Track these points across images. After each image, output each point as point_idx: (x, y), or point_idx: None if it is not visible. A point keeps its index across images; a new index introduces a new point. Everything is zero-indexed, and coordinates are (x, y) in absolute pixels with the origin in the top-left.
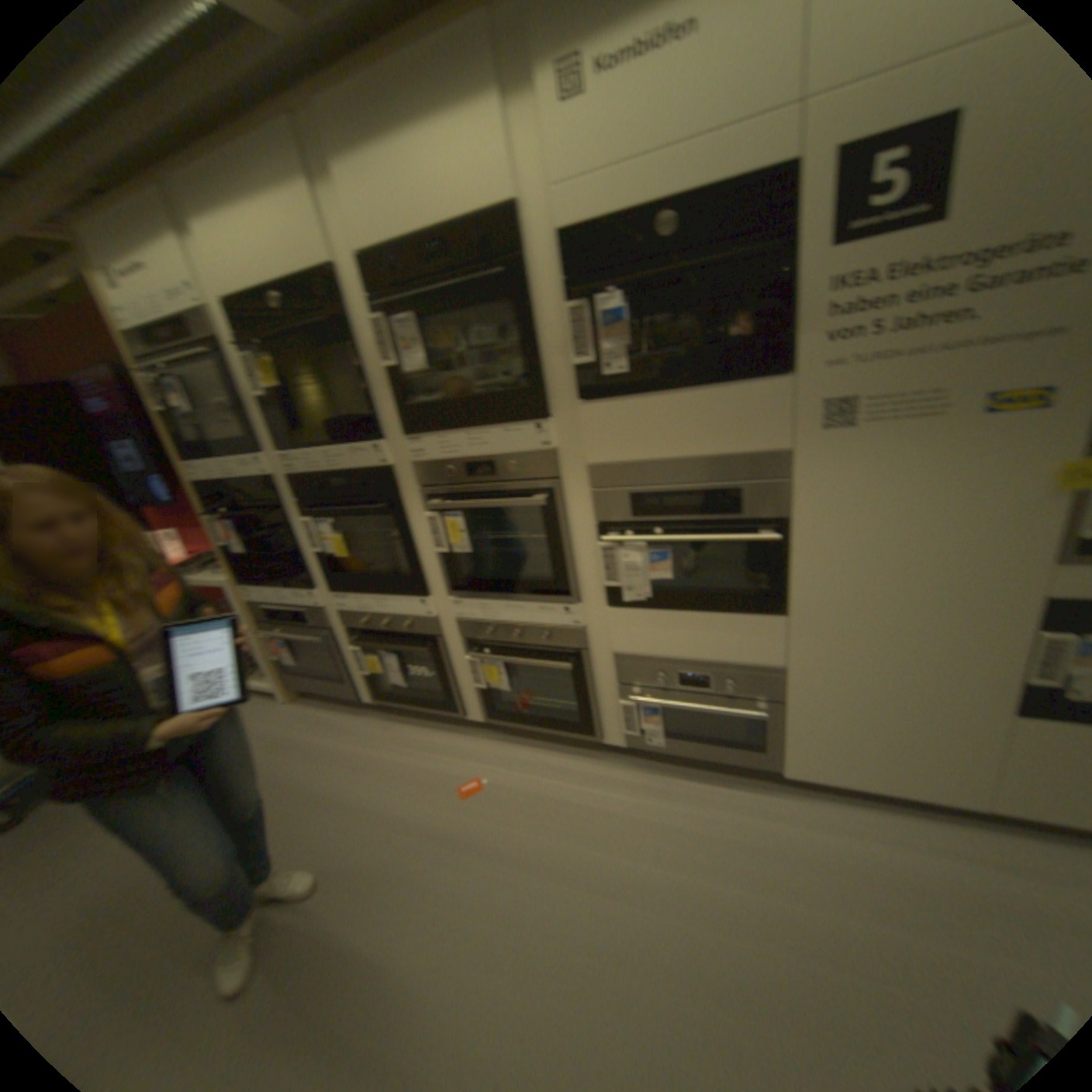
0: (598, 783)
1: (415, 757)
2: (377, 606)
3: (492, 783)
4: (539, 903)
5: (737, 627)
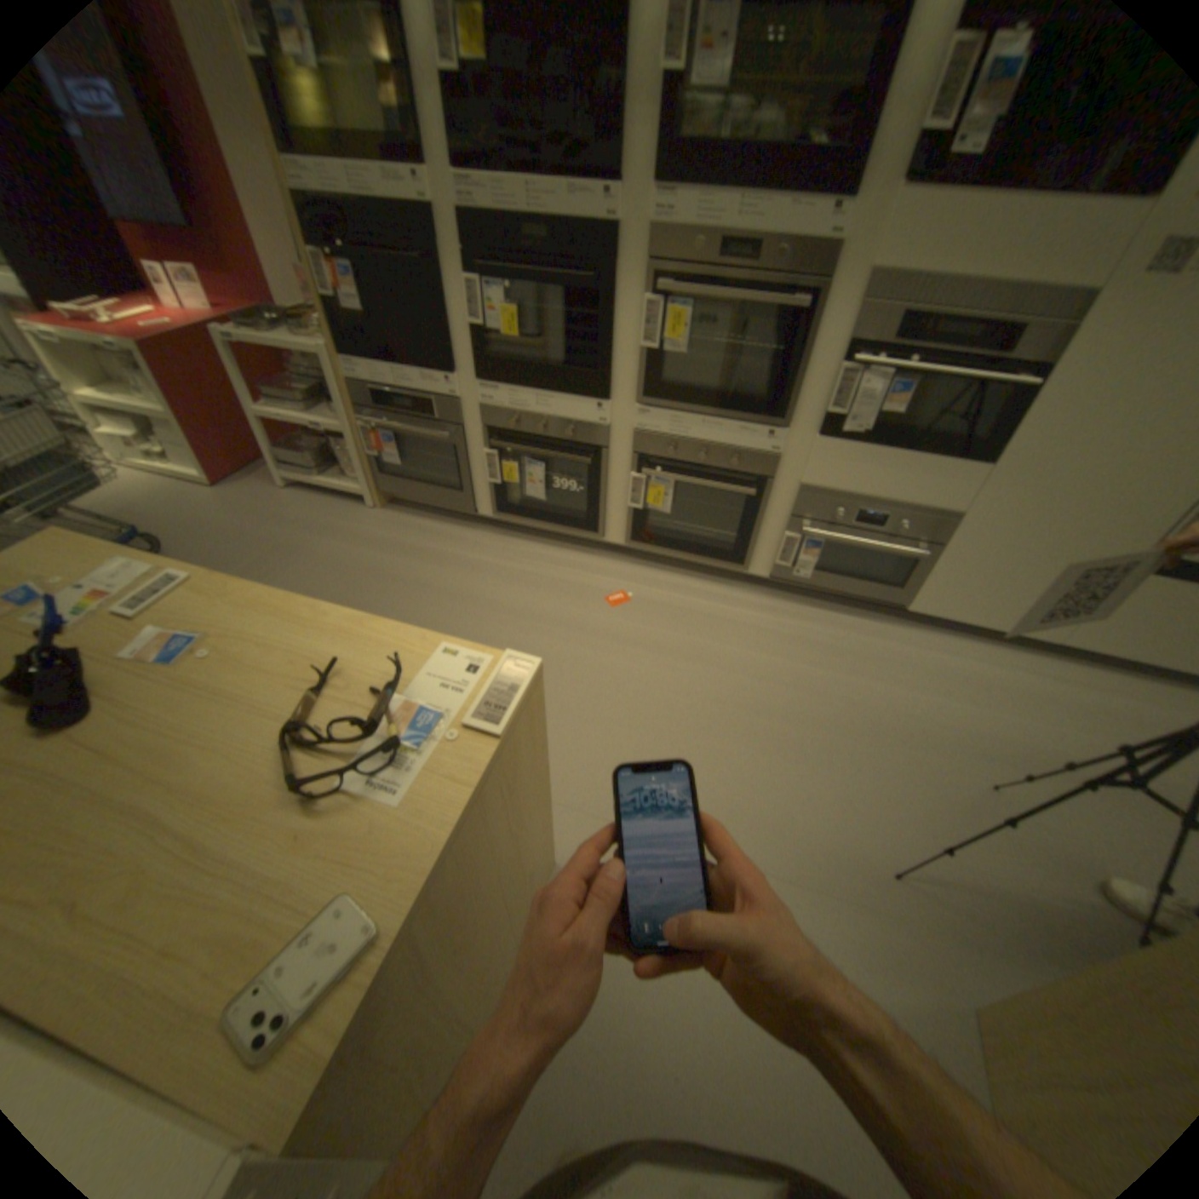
0: (740, 605)
1: (552, 570)
2: (545, 405)
3: (639, 598)
4: (709, 683)
5: (944, 472)
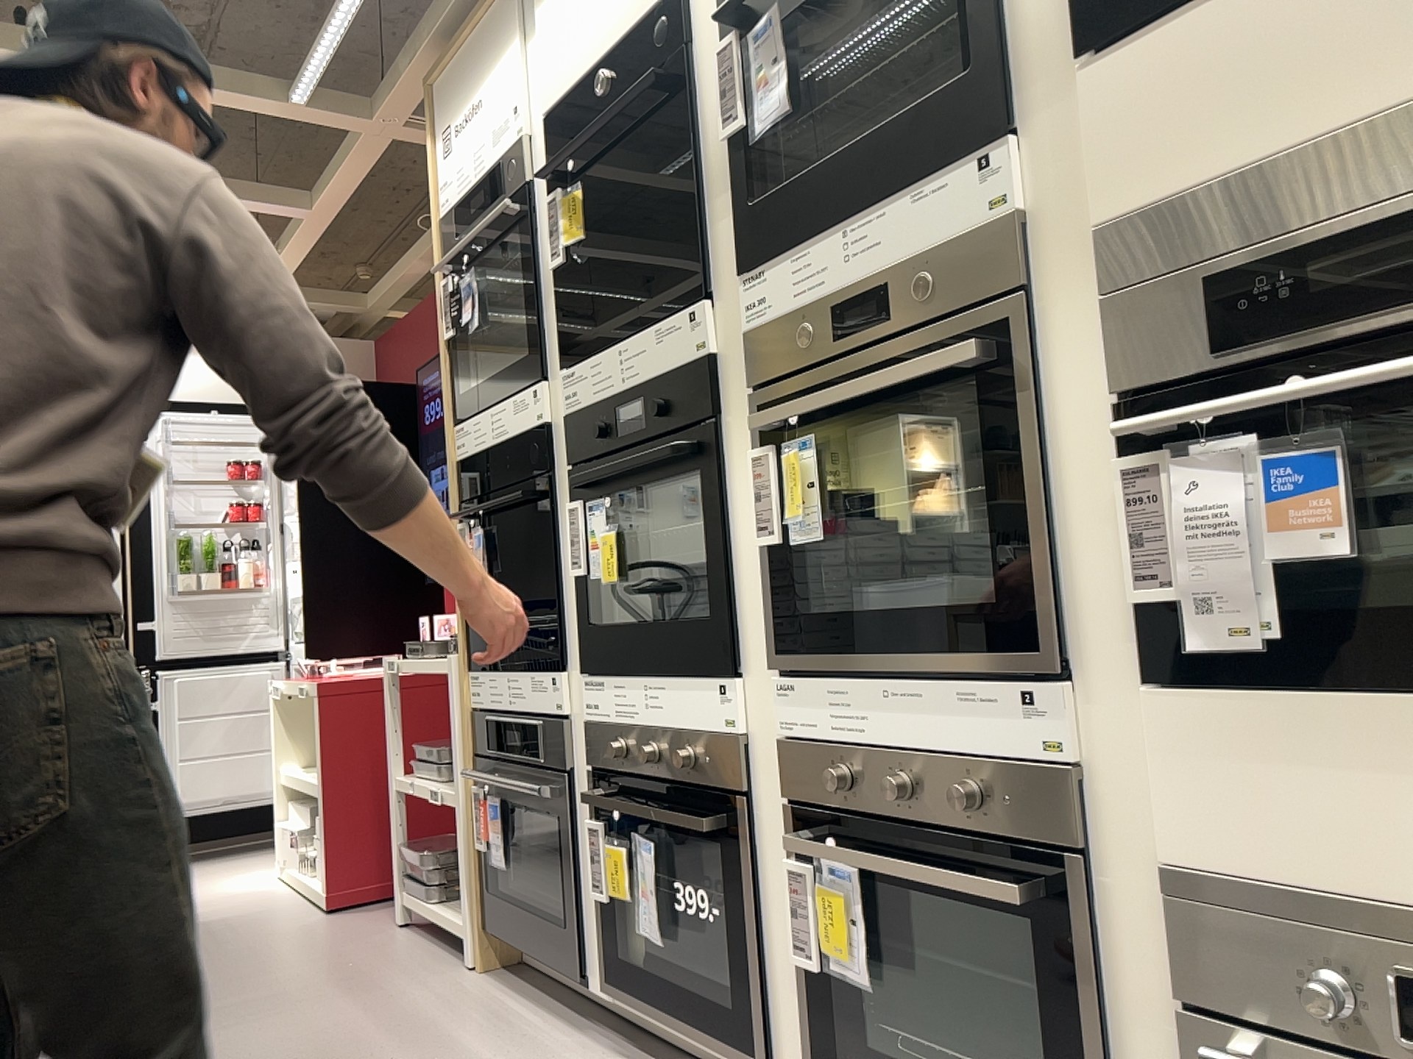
0: None
1: None
2: (653, 700)
3: None
4: None
5: None
